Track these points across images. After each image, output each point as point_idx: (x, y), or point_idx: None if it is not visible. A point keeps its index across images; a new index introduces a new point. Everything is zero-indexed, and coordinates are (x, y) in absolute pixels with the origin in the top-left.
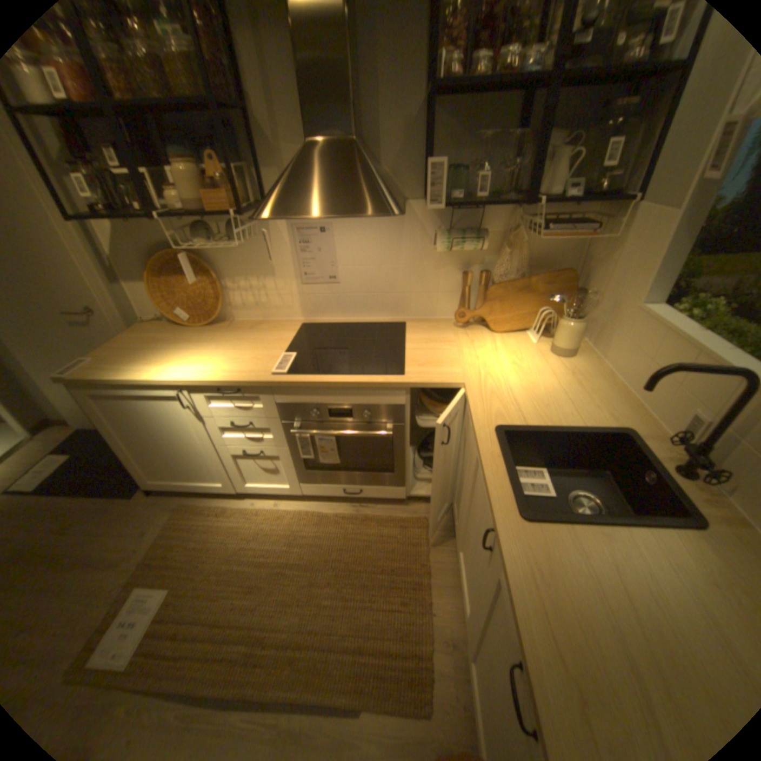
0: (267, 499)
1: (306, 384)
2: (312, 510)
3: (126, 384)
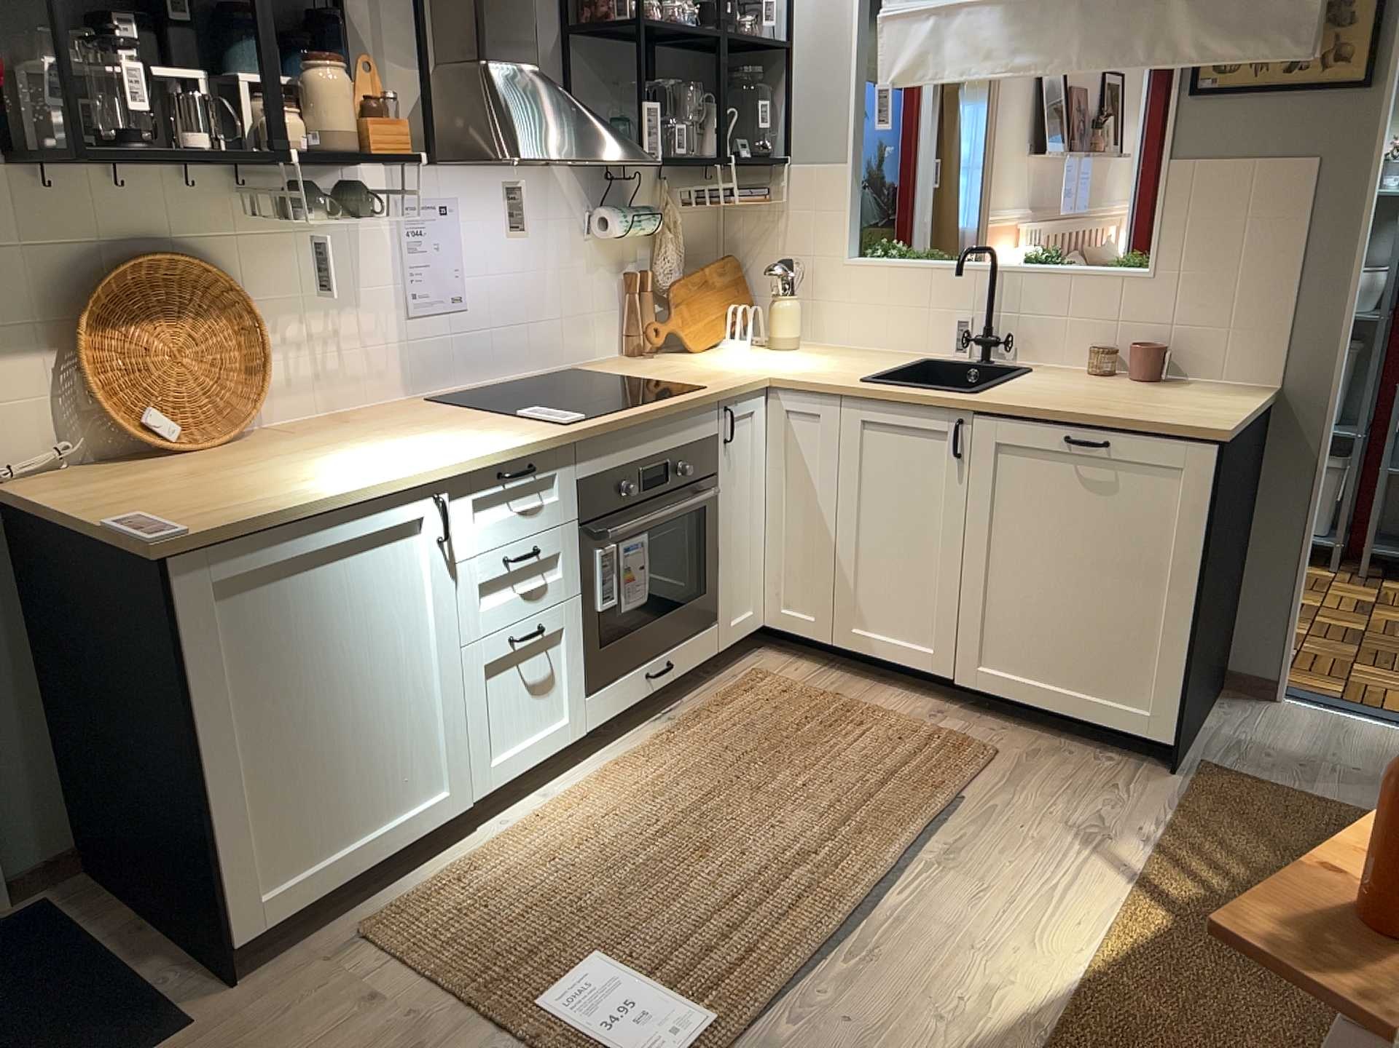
0: (519, 802)
1: (625, 423)
2: (615, 759)
3: (332, 513)
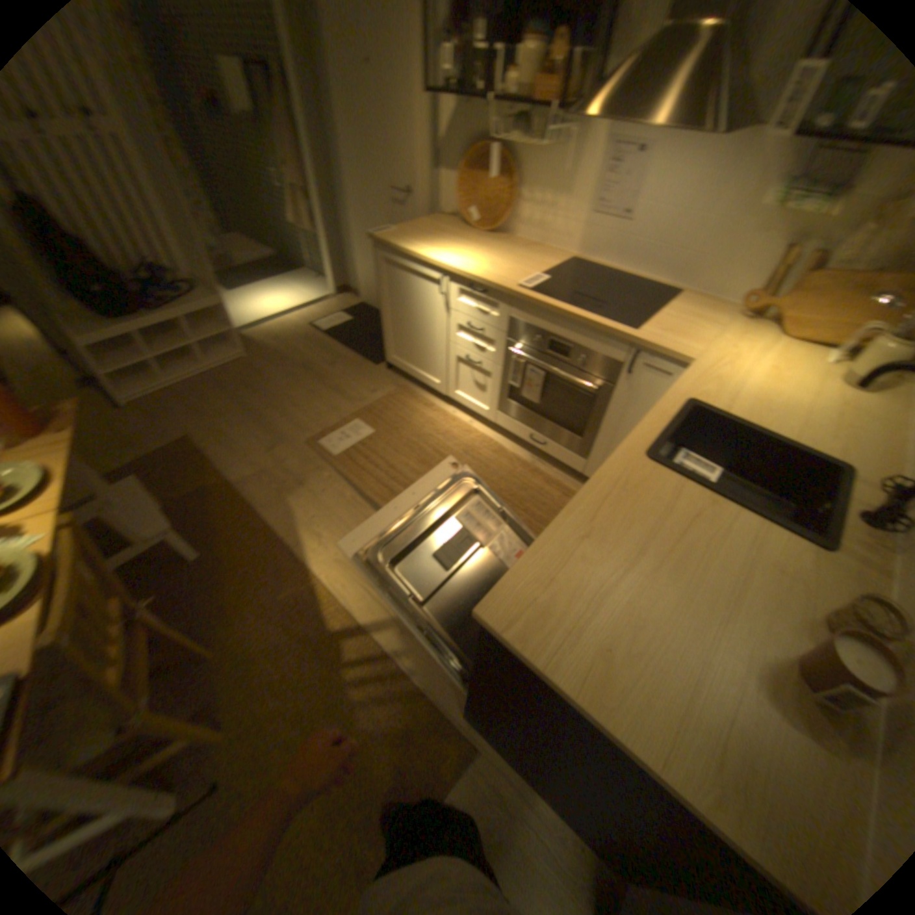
0: (465, 415)
1: (539, 305)
2: (495, 441)
3: (407, 256)
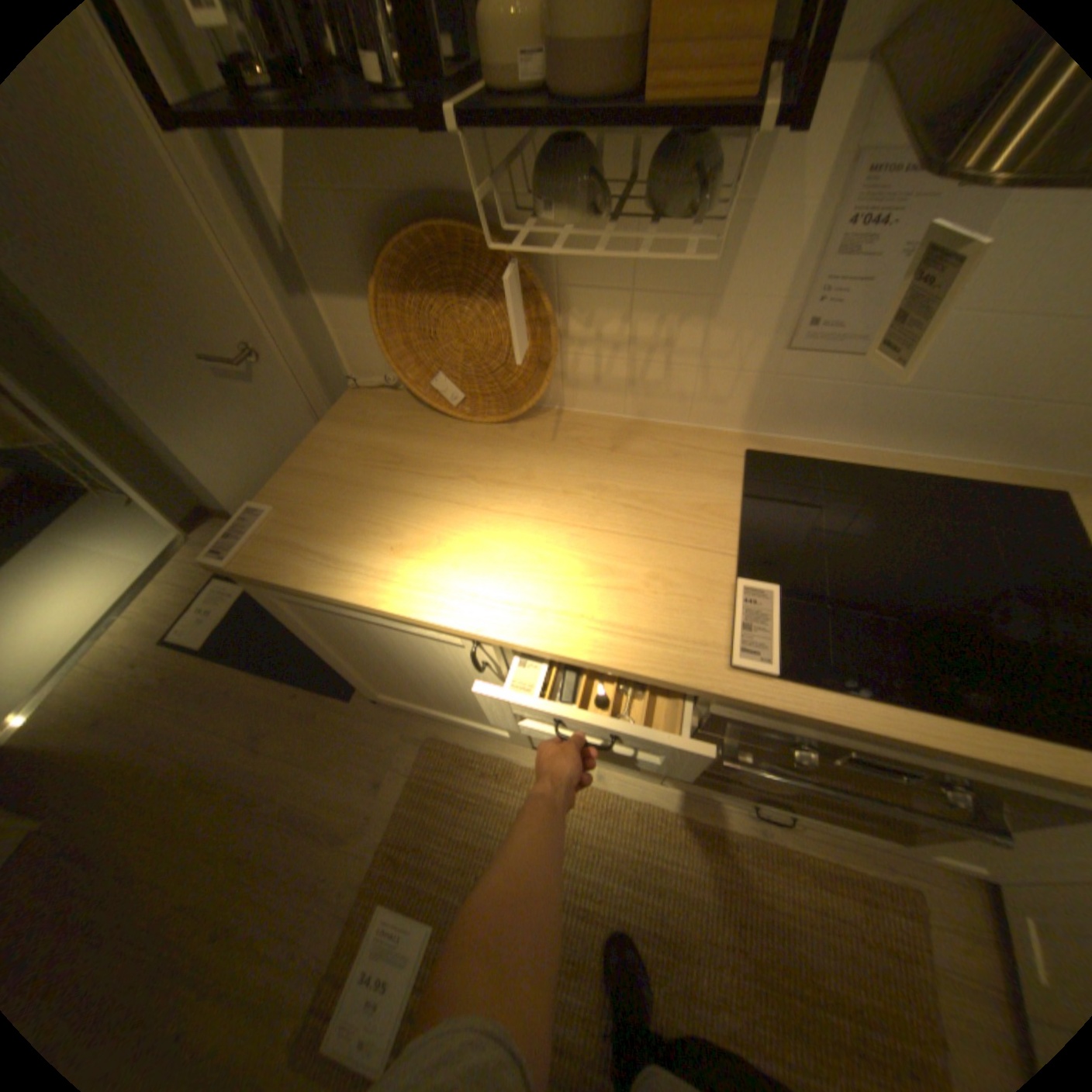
0: None
1: (844, 728)
2: (674, 808)
3: (354, 606)
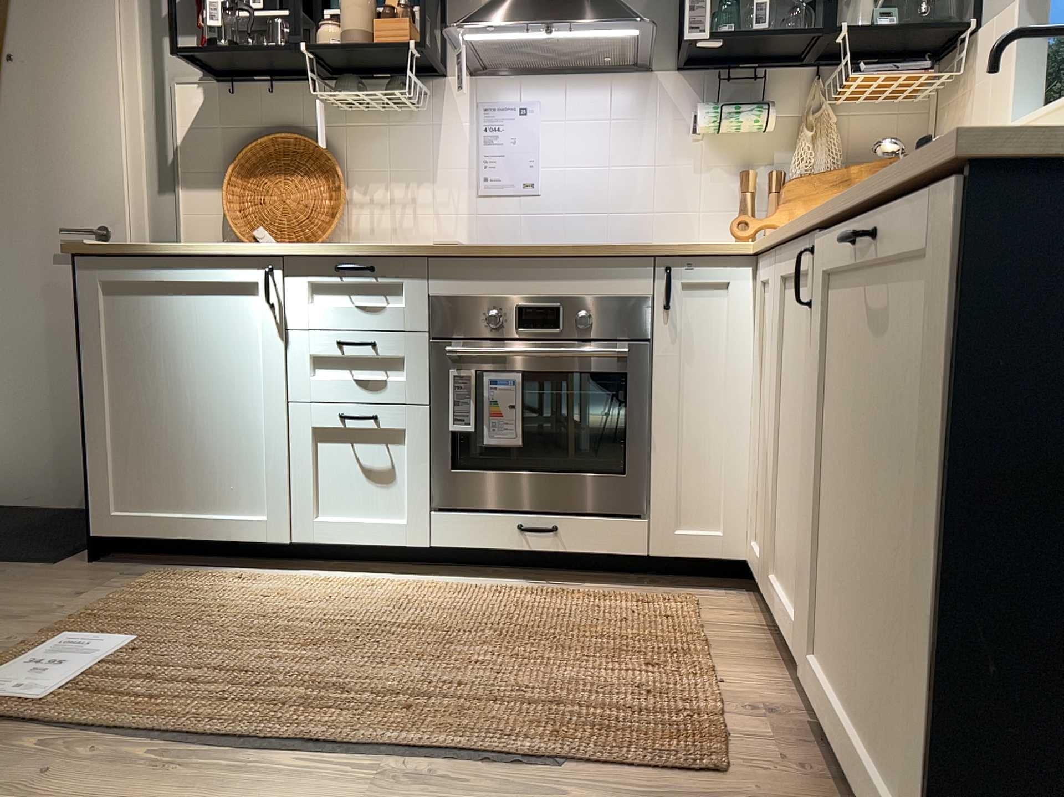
0: (349, 573)
1: (491, 251)
2: (449, 585)
3: (182, 257)
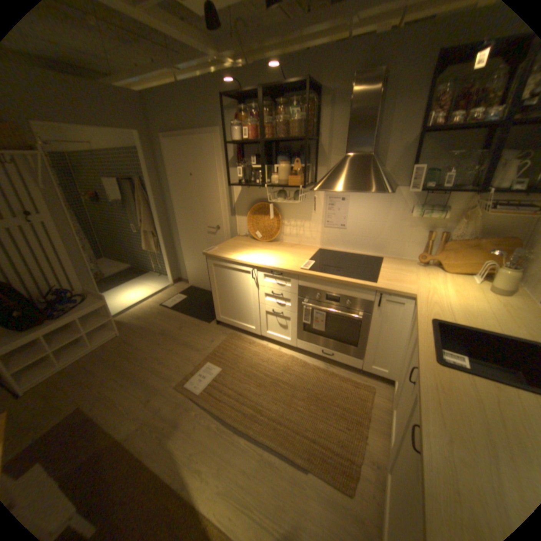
0: (275, 344)
1: (317, 277)
2: (300, 358)
3: (230, 261)
